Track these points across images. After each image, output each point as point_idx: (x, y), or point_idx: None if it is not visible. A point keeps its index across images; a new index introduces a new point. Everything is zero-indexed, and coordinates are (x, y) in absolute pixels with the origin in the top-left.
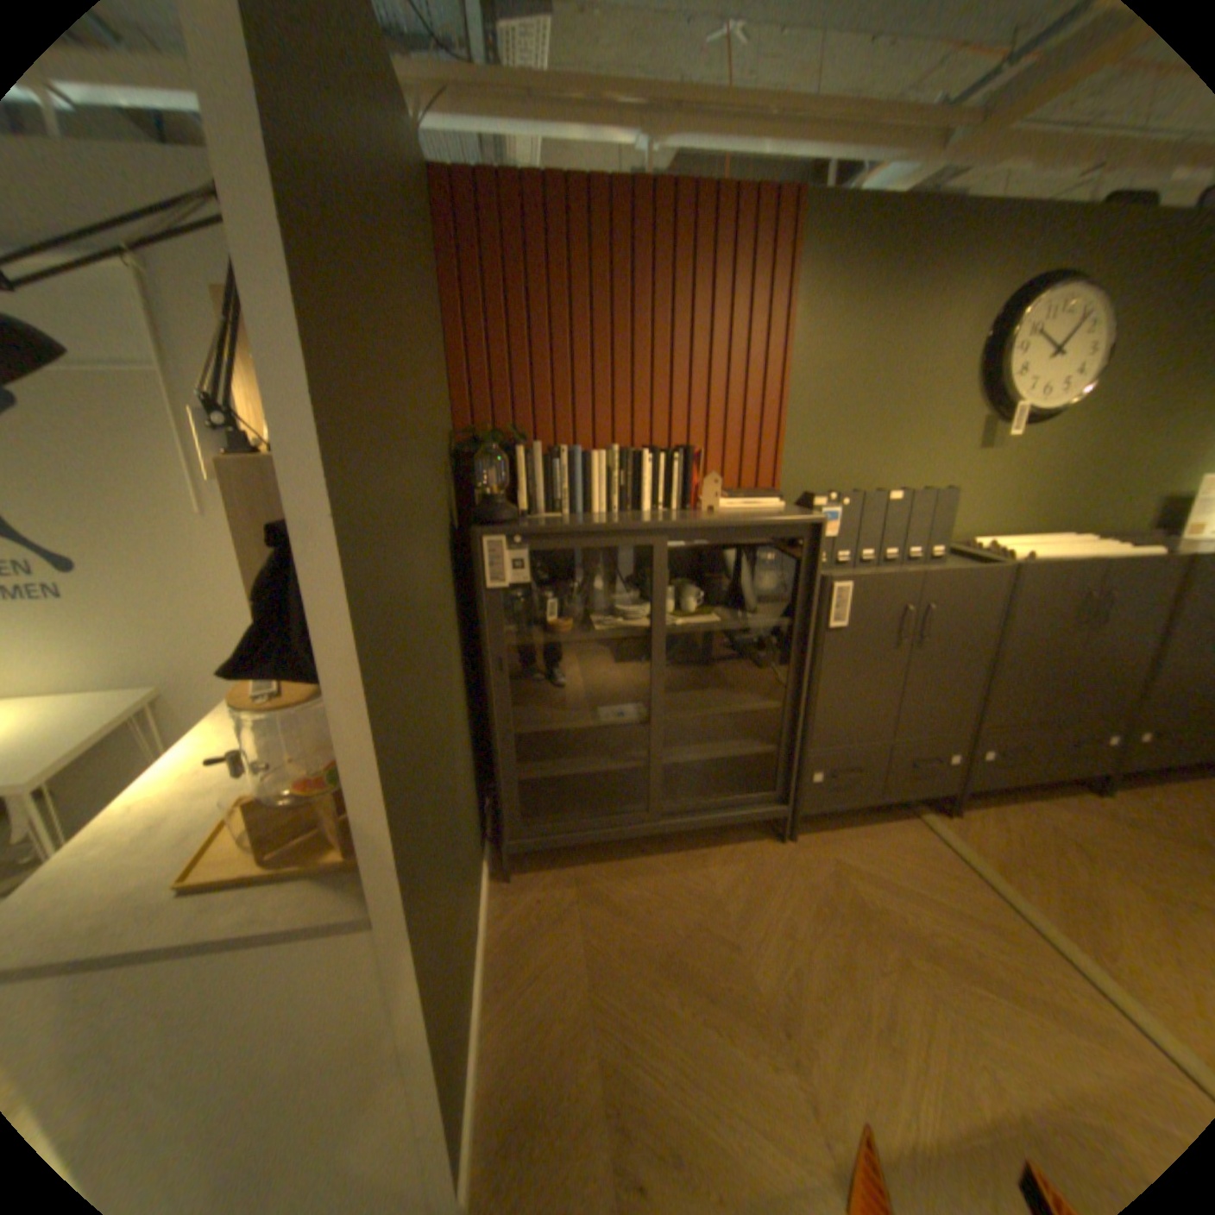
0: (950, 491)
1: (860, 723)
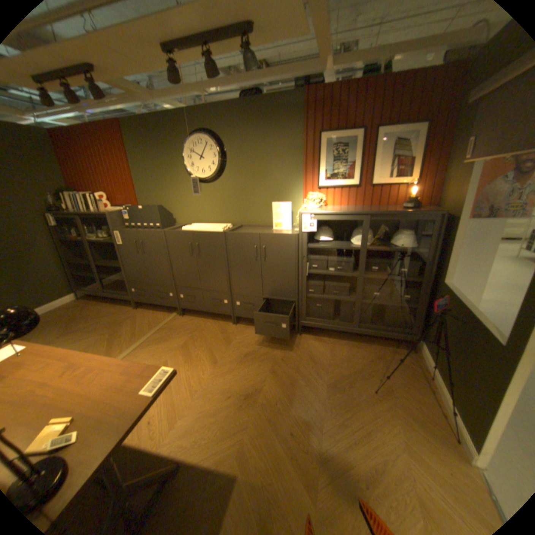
0: (154, 206)
1: (138, 275)
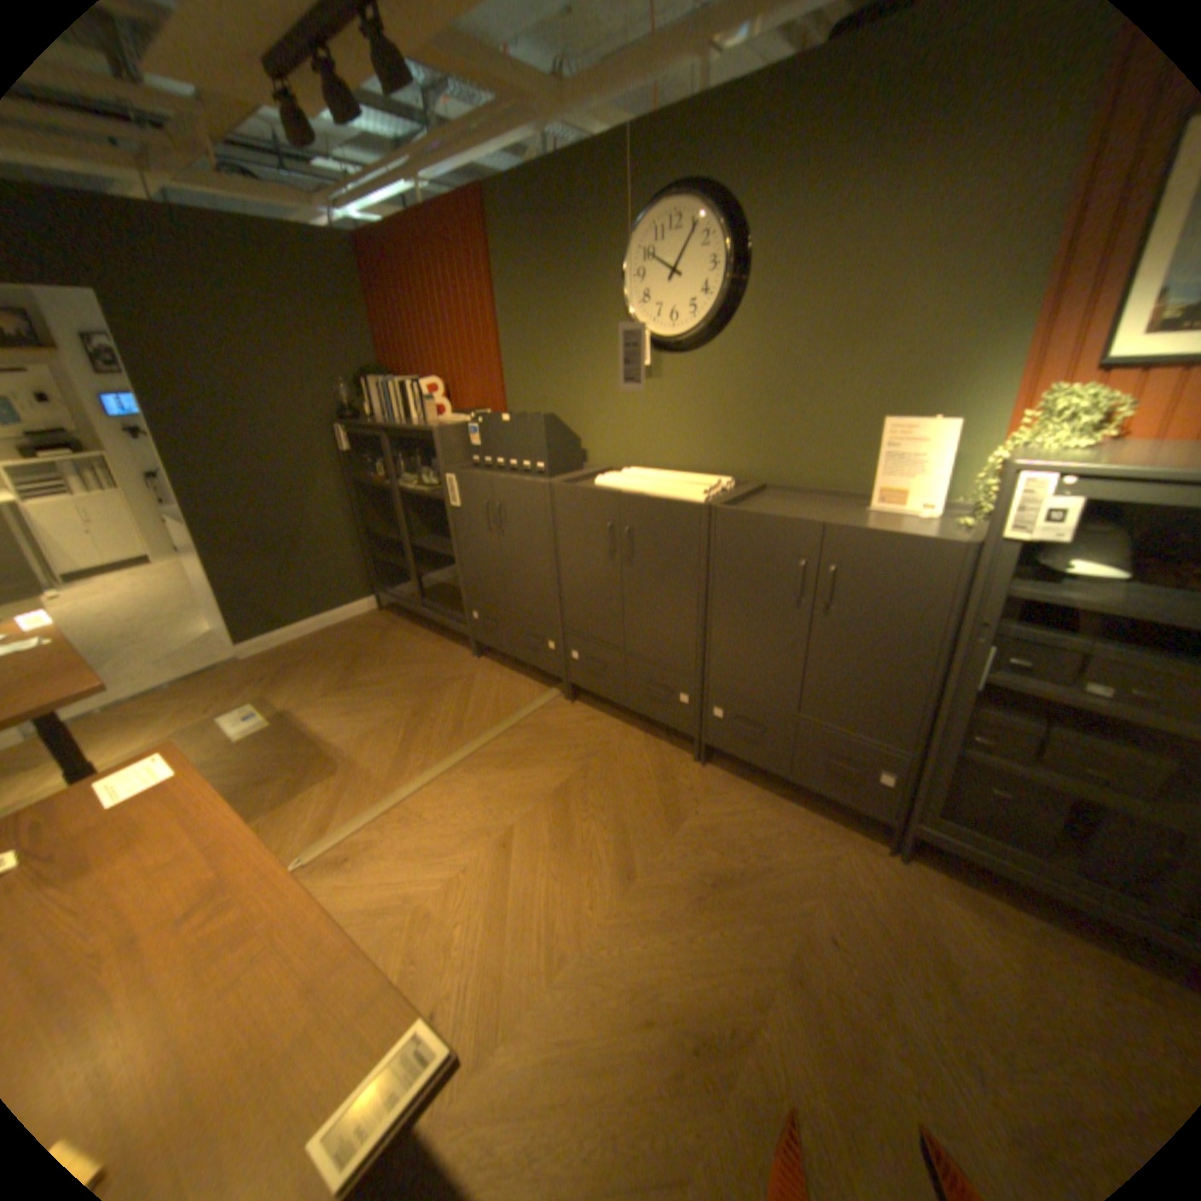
0: (534, 416)
1: (486, 584)
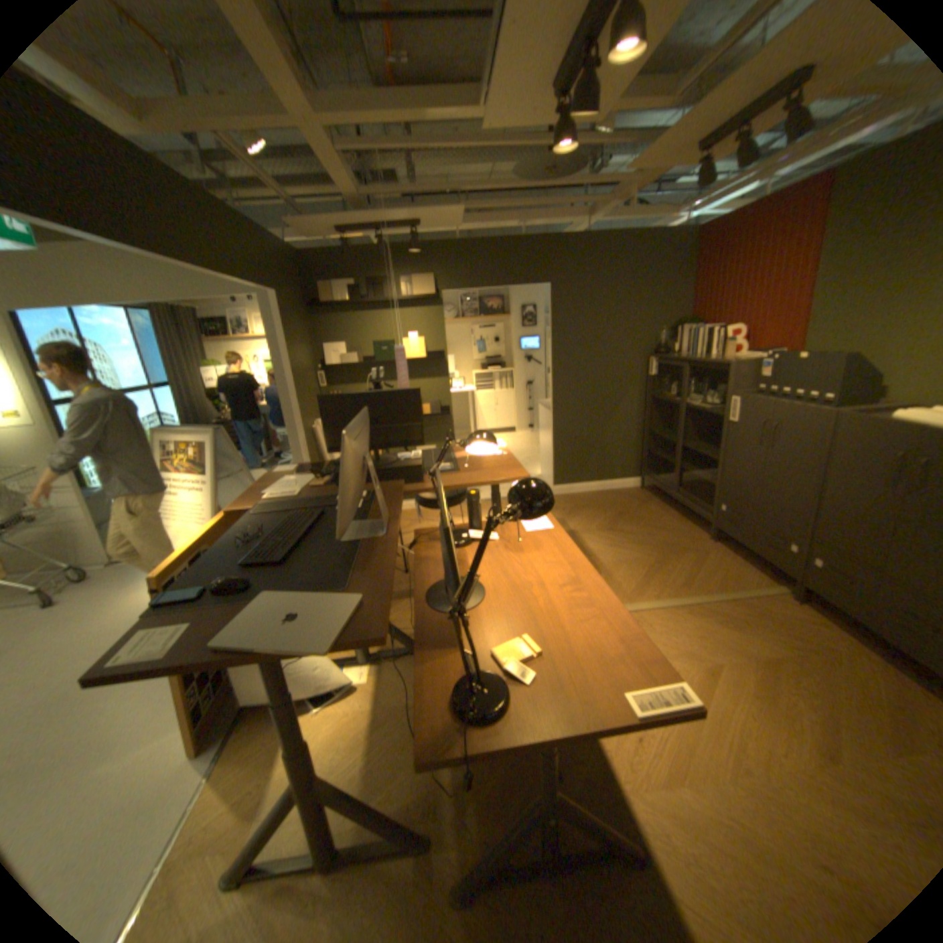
0: (838, 354)
1: (743, 485)
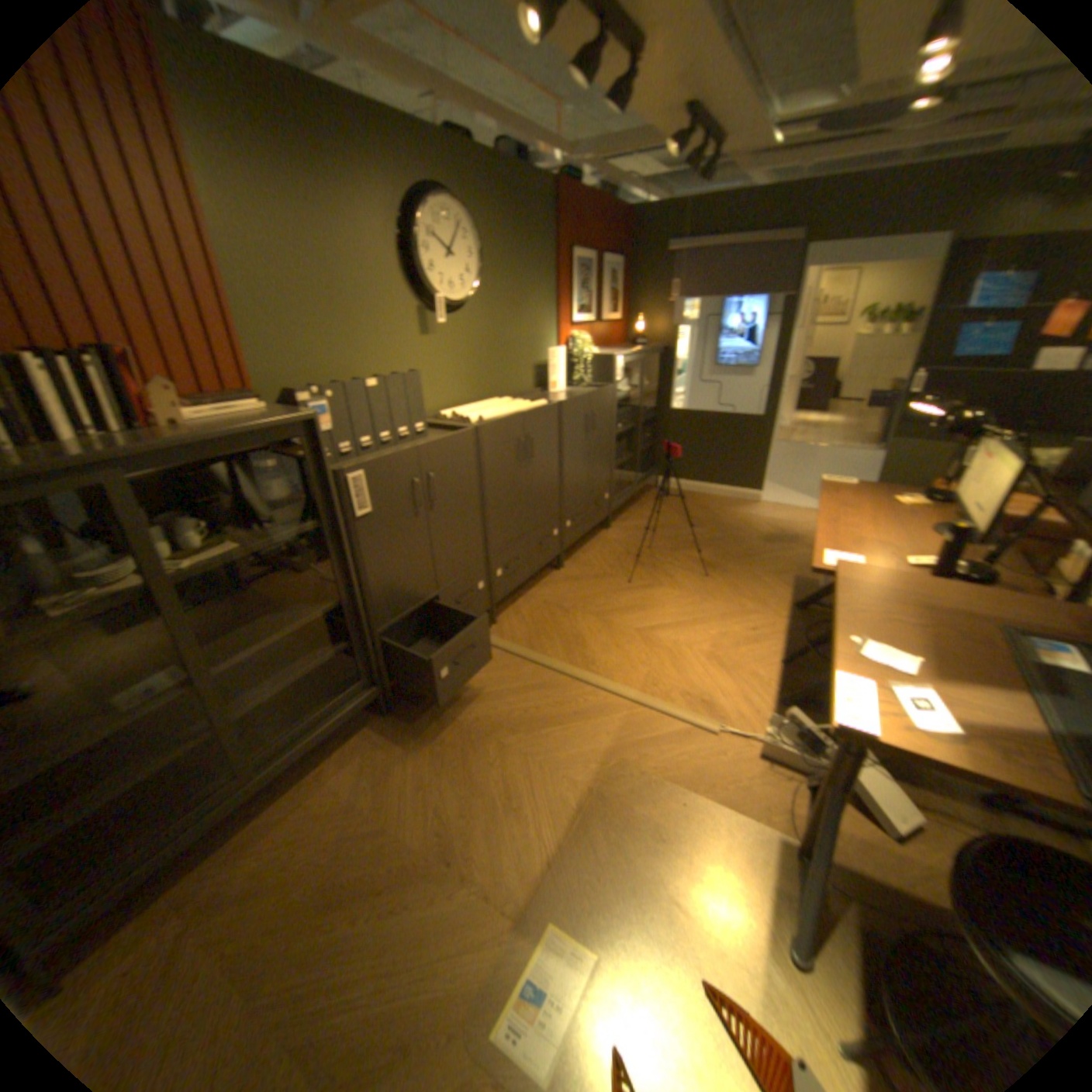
0: (414, 374)
1: (411, 588)
